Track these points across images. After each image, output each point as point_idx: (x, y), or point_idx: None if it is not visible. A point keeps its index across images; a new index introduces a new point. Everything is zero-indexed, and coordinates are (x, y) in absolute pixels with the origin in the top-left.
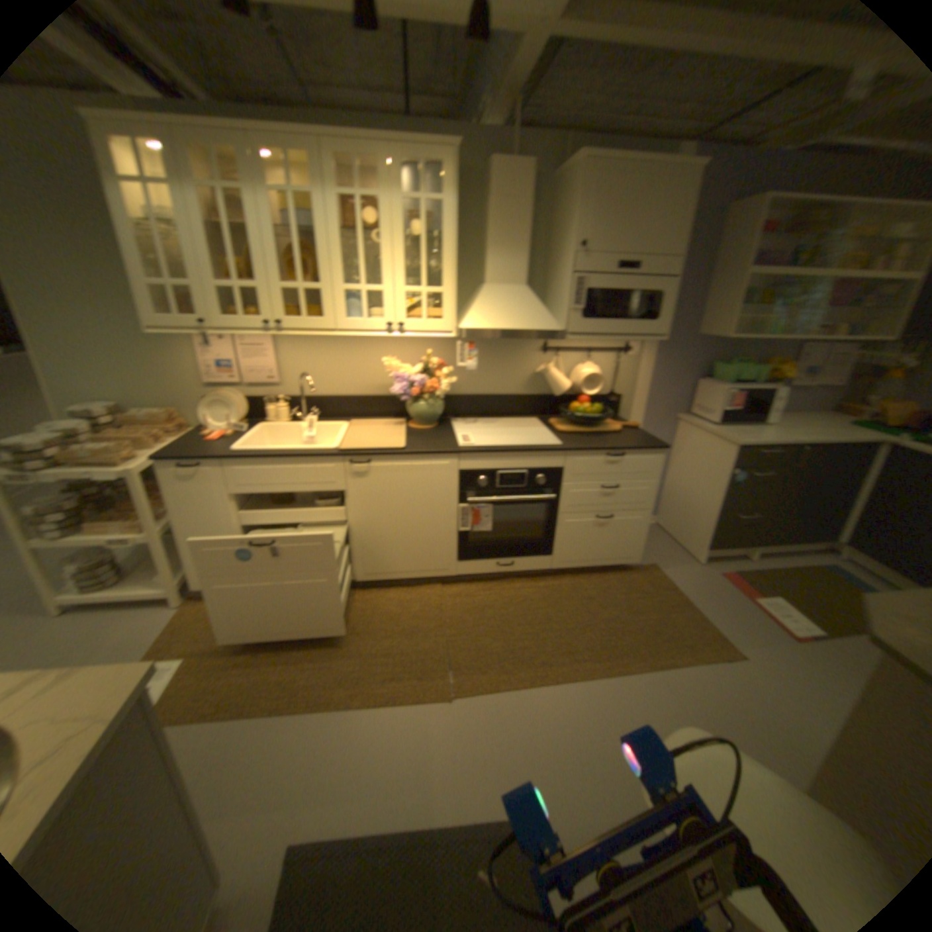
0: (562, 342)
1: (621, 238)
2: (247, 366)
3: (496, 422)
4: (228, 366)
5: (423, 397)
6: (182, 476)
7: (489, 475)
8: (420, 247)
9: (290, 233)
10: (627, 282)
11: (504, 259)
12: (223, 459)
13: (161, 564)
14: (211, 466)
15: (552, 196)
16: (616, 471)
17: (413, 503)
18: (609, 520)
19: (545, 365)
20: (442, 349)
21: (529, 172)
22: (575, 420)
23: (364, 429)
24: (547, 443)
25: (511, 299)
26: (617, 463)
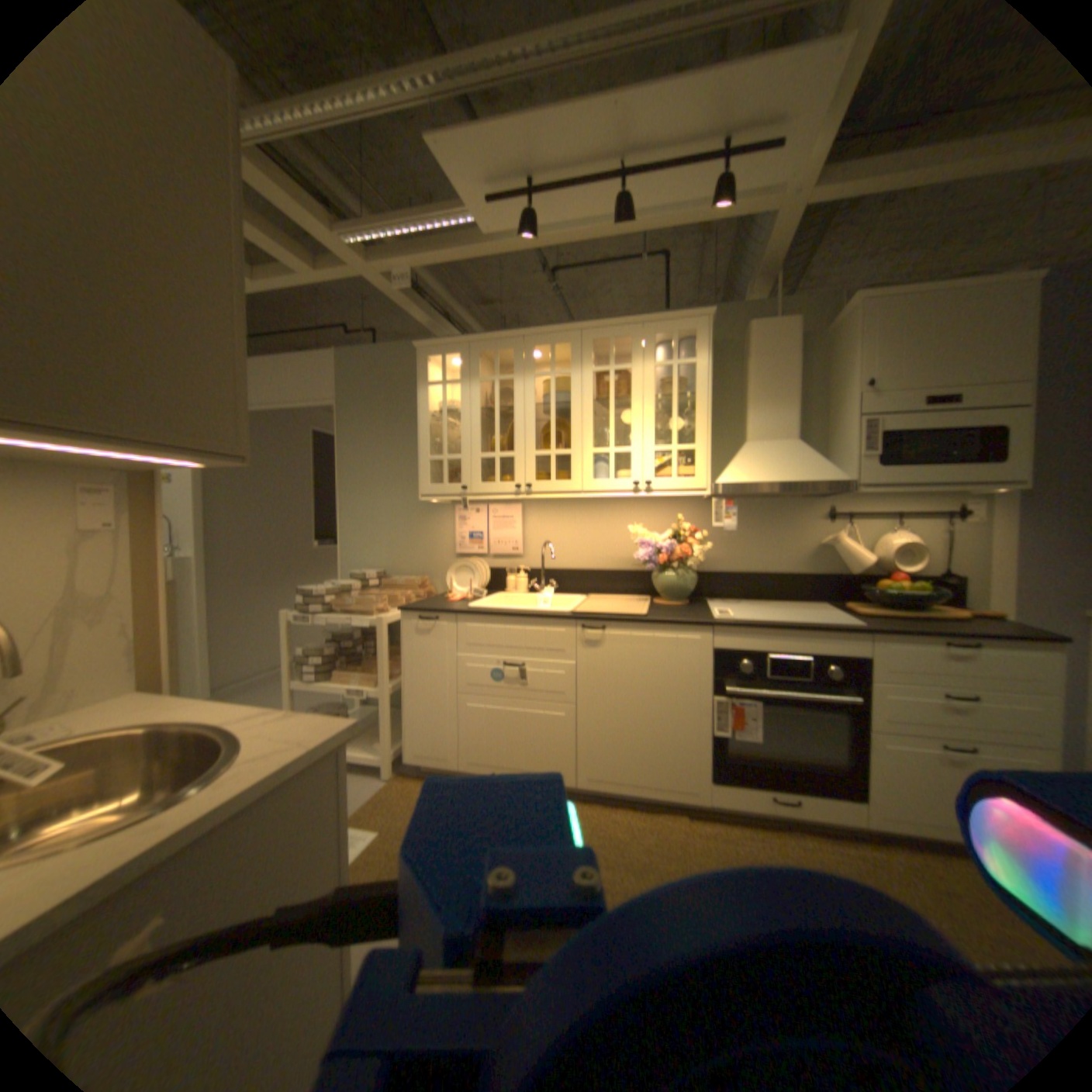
0: (857, 506)
1: (925, 370)
2: (497, 535)
3: (768, 604)
4: (481, 535)
5: (672, 564)
6: (423, 626)
7: (756, 657)
8: (673, 415)
9: (550, 413)
10: (943, 417)
11: (769, 413)
12: (460, 611)
13: (386, 721)
14: (448, 618)
15: (827, 349)
16: (968, 670)
17: (653, 684)
18: (968, 752)
19: (834, 534)
20: (697, 517)
21: (795, 327)
22: (888, 599)
23: (602, 600)
24: (842, 622)
25: (779, 451)
26: (968, 657)
